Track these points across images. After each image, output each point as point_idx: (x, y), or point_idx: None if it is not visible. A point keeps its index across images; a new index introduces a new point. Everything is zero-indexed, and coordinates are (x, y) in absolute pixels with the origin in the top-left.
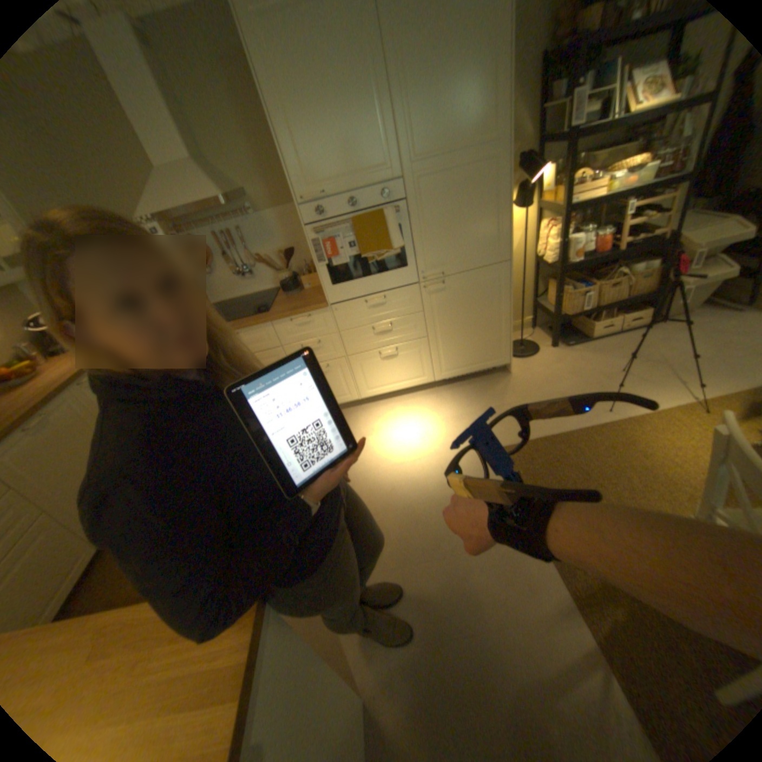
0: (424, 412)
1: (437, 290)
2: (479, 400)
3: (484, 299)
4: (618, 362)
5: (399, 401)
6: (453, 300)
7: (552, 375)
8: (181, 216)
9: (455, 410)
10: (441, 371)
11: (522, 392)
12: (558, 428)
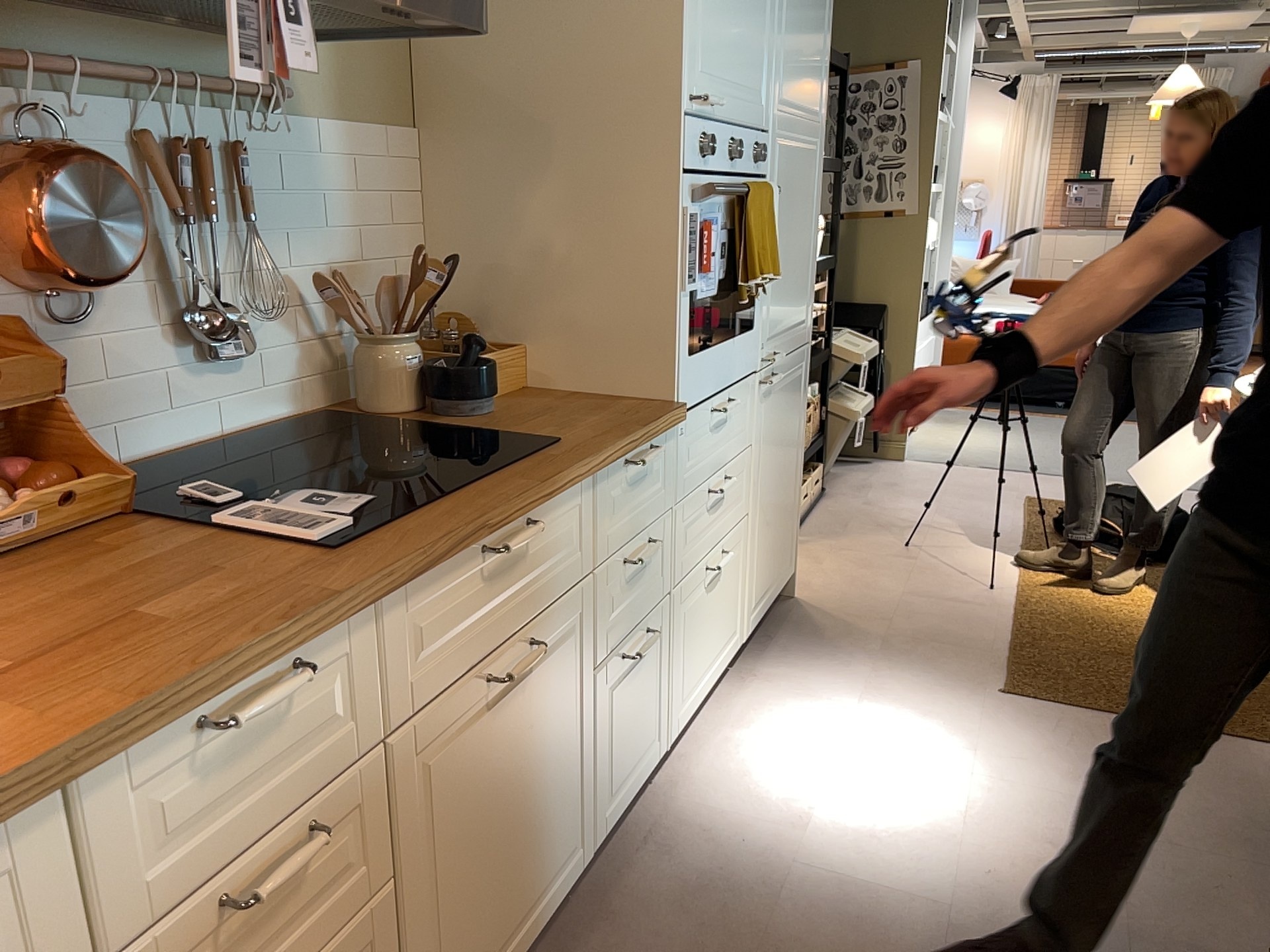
0: (805, 711)
1: (768, 392)
2: (838, 648)
3: (793, 419)
4: (880, 537)
5: (715, 722)
6: (776, 417)
7: (847, 576)
8: (23, 11)
9: (840, 679)
10: (752, 608)
11: (866, 611)
12: (992, 627)
